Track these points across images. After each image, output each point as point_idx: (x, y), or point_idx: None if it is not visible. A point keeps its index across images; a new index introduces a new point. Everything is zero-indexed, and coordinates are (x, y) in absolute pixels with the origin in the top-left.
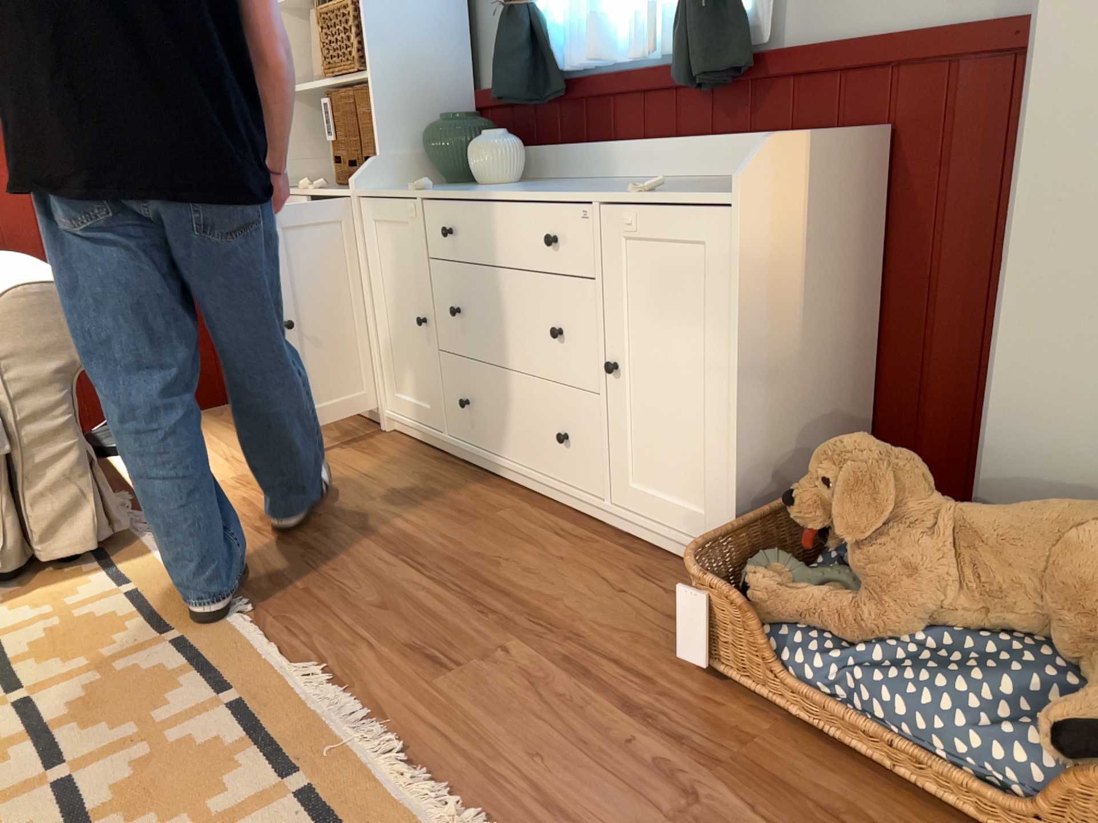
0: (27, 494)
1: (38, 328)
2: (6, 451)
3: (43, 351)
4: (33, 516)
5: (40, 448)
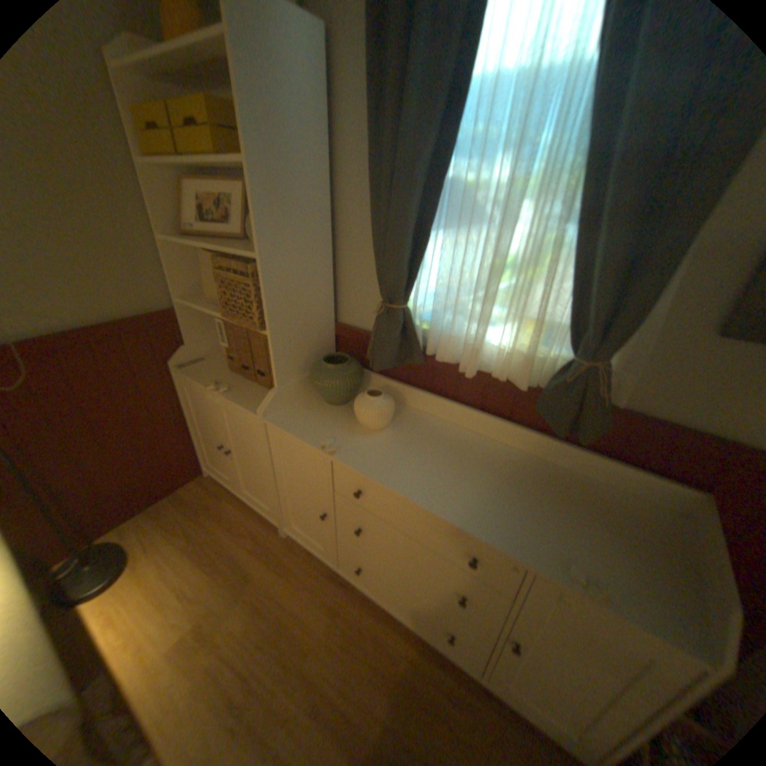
0: None
1: None
2: None
3: None
4: None
5: None
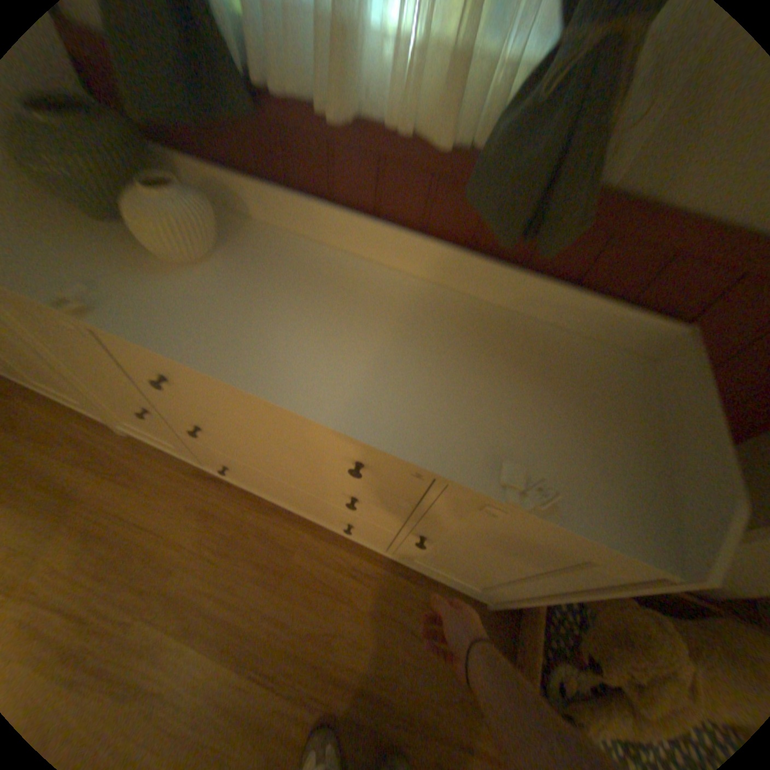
0: None
1: None
2: None
3: None
4: None
5: None
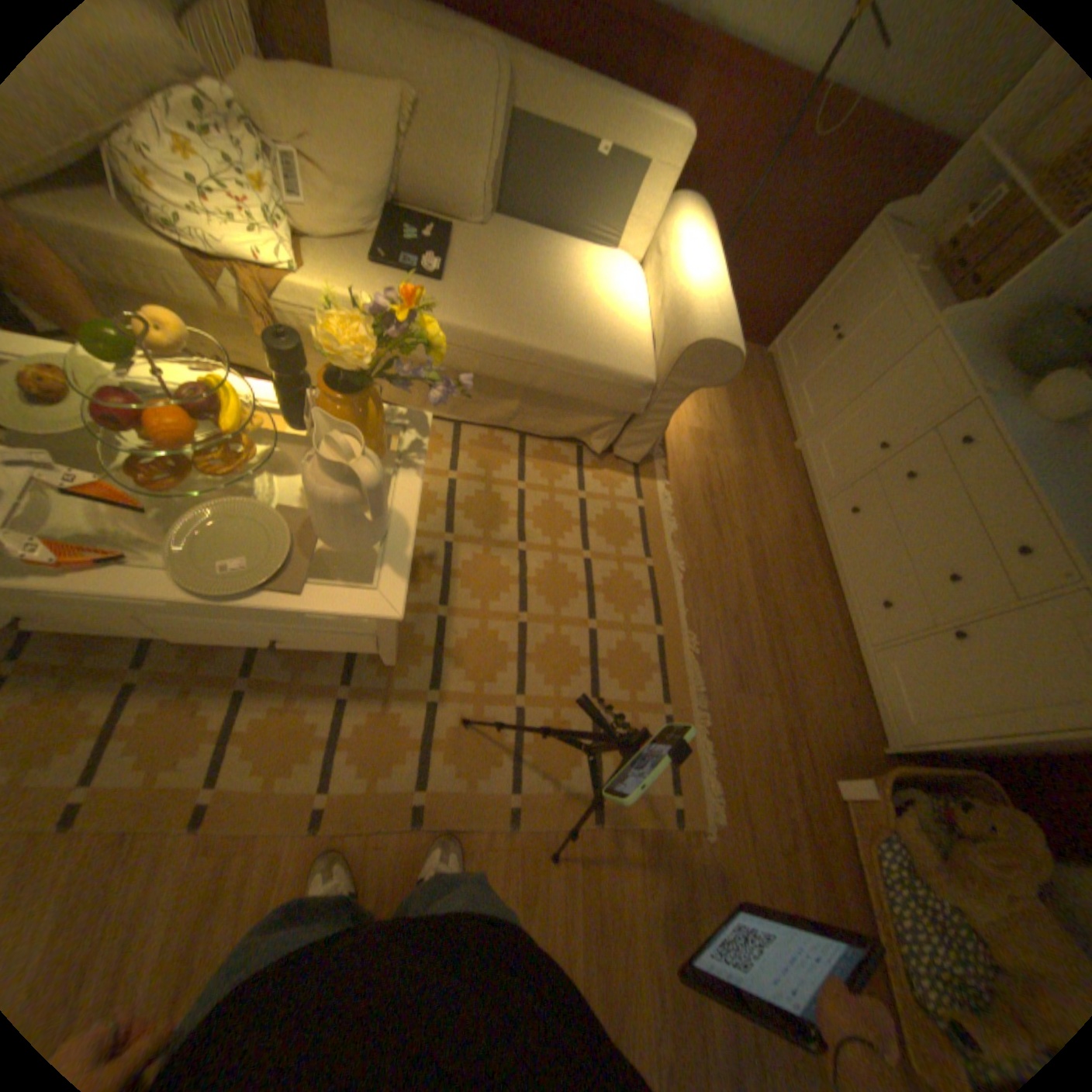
0: (629, 428)
1: (701, 366)
2: (639, 415)
3: (693, 377)
4: (624, 438)
5: (651, 416)
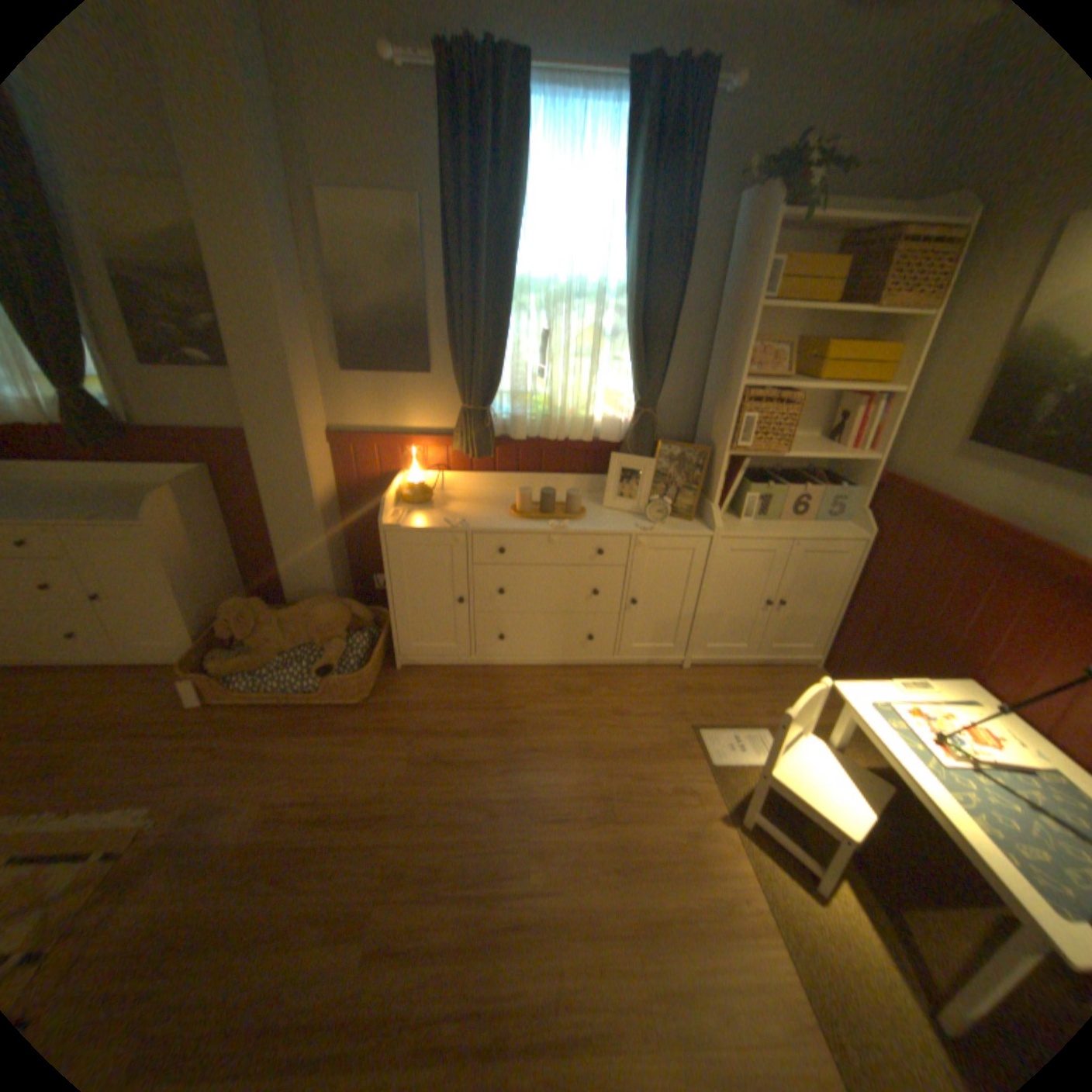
0: None
1: None
2: None
3: None
4: None
5: None
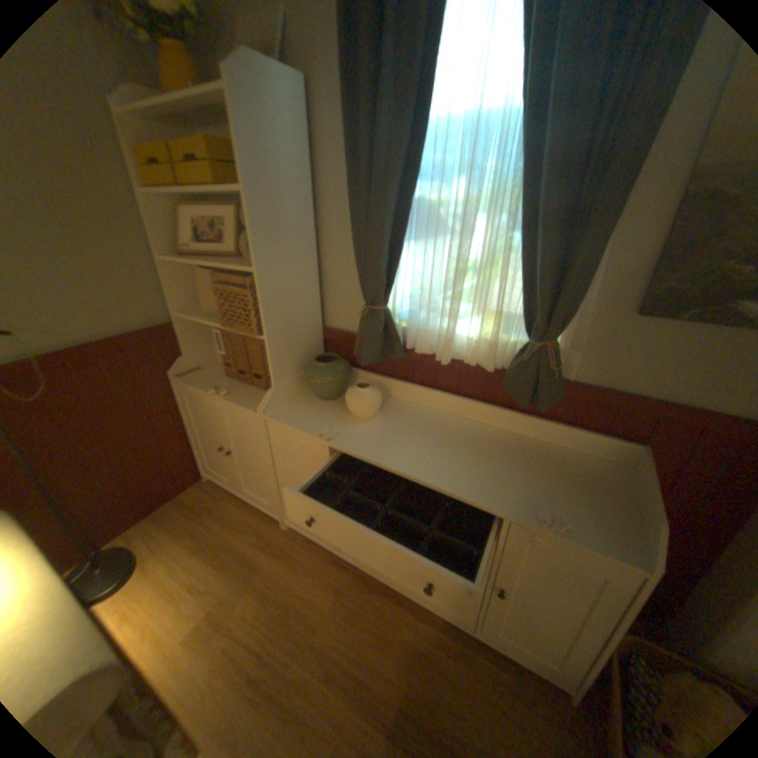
0: None
1: None
2: None
3: None
4: None
5: None
